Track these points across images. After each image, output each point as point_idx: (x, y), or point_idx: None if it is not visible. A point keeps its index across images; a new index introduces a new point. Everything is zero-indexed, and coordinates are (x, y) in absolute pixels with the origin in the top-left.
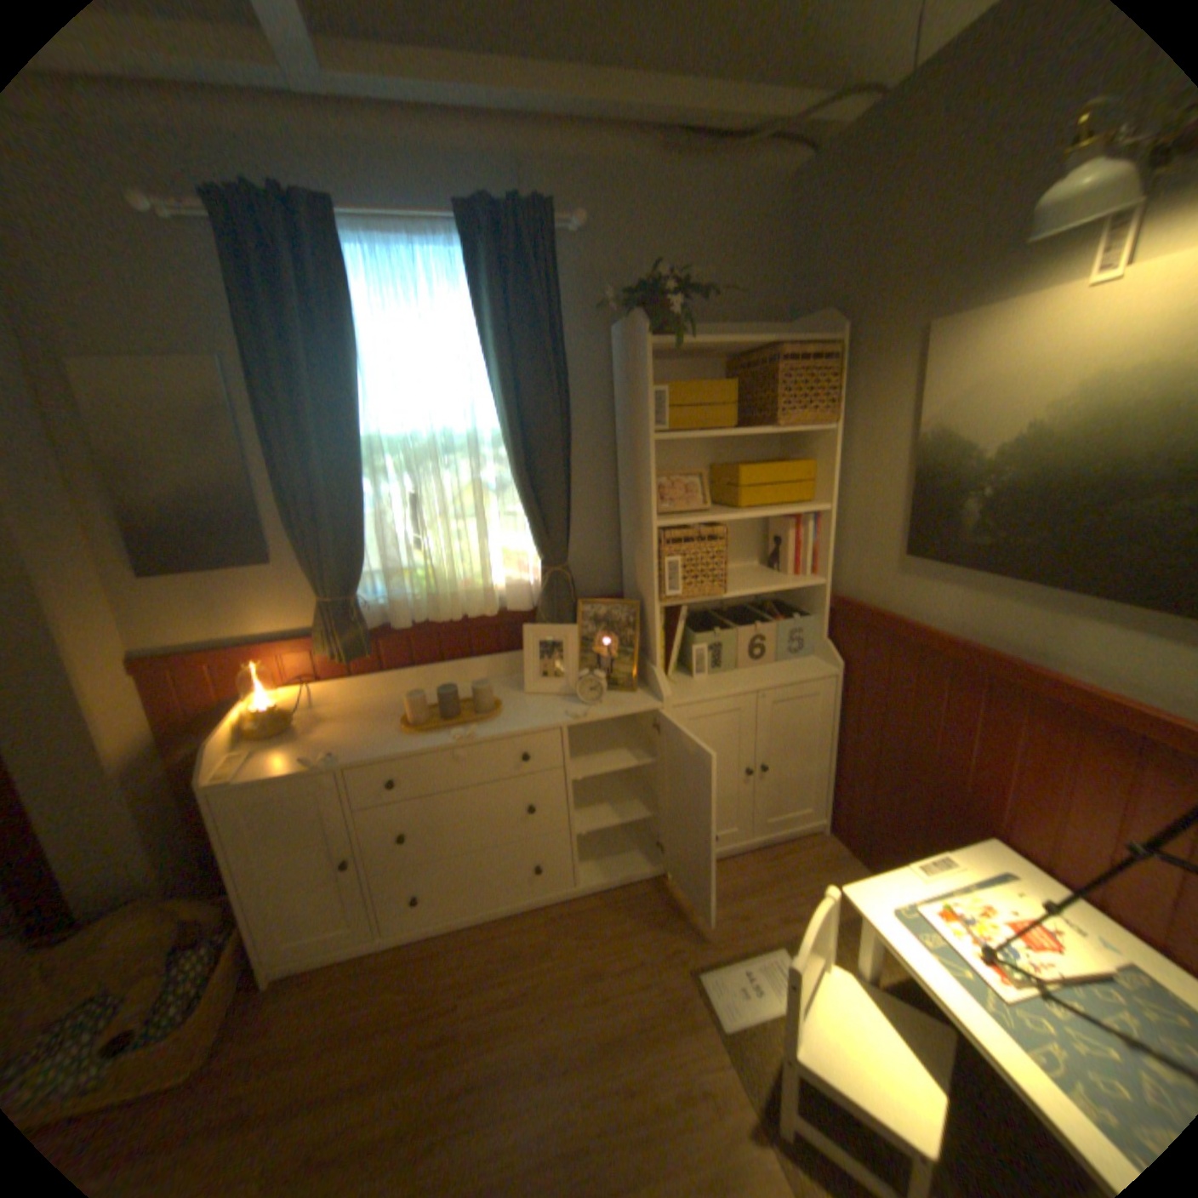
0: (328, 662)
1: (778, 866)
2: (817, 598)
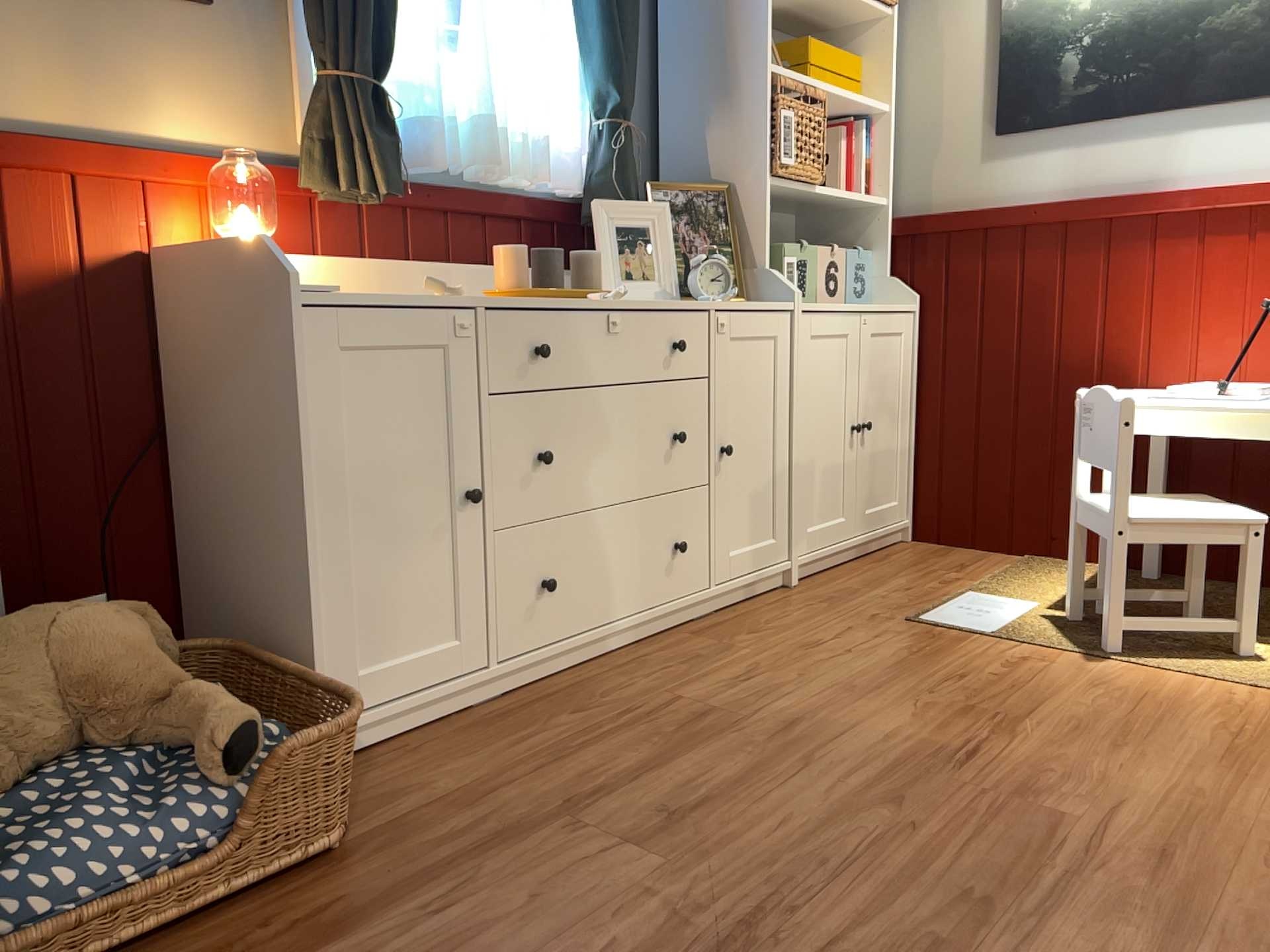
0: (348, 190)
1: (890, 562)
2: (873, 229)
